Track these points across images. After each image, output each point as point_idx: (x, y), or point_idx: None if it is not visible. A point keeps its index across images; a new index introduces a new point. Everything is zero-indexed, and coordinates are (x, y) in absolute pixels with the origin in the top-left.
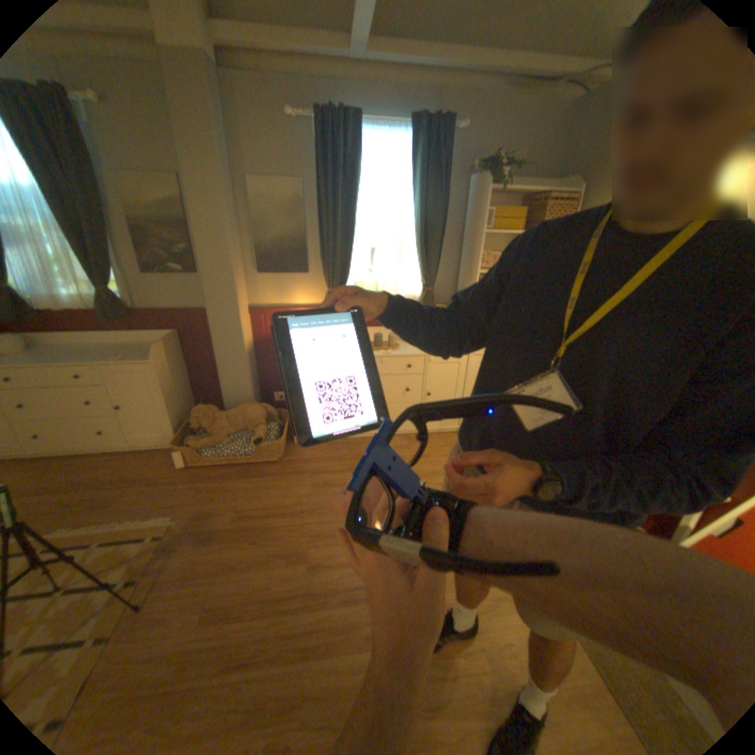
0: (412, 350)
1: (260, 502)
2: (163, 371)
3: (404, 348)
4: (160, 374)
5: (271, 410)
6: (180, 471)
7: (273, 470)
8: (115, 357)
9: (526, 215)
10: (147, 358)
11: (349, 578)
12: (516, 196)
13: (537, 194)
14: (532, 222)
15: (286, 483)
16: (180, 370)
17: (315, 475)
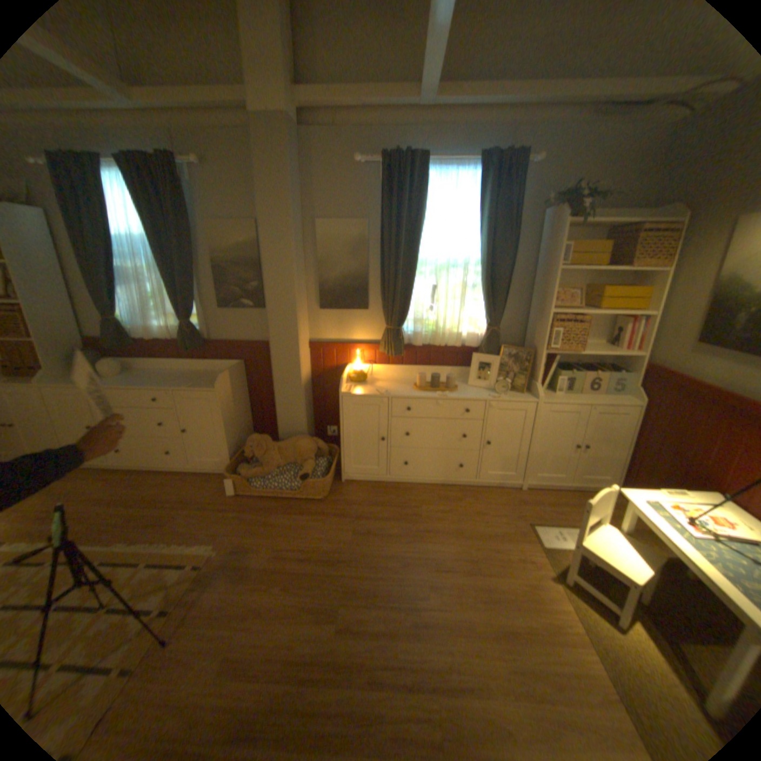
0: (472, 393)
1: (299, 543)
2: (226, 399)
3: (464, 390)
4: (223, 402)
5: (322, 445)
6: (230, 498)
7: (316, 509)
8: (187, 384)
9: (612, 248)
10: (213, 387)
11: (379, 654)
12: (600, 228)
13: (626, 225)
14: (620, 256)
15: (327, 525)
16: (242, 399)
17: (358, 520)
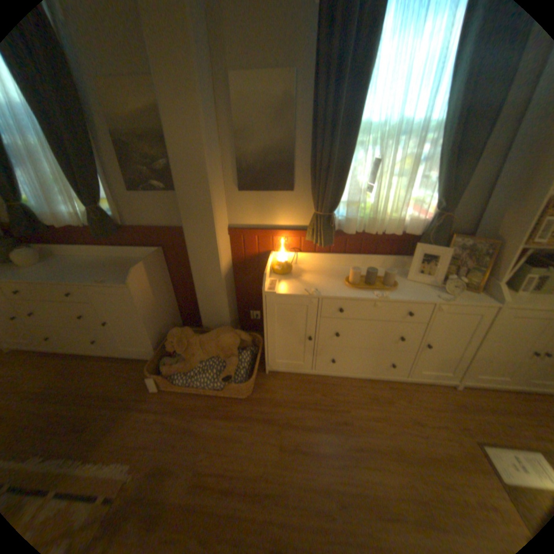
0: (417, 292)
1: (221, 464)
2: (143, 293)
3: (405, 288)
4: (139, 297)
5: (245, 337)
6: (153, 394)
7: (240, 412)
8: (99, 278)
9: None
10: (126, 282)
11: None
12: None
13: None
14: None
15: (252, 437)
16: (164, 287)
17: (285, 430)
